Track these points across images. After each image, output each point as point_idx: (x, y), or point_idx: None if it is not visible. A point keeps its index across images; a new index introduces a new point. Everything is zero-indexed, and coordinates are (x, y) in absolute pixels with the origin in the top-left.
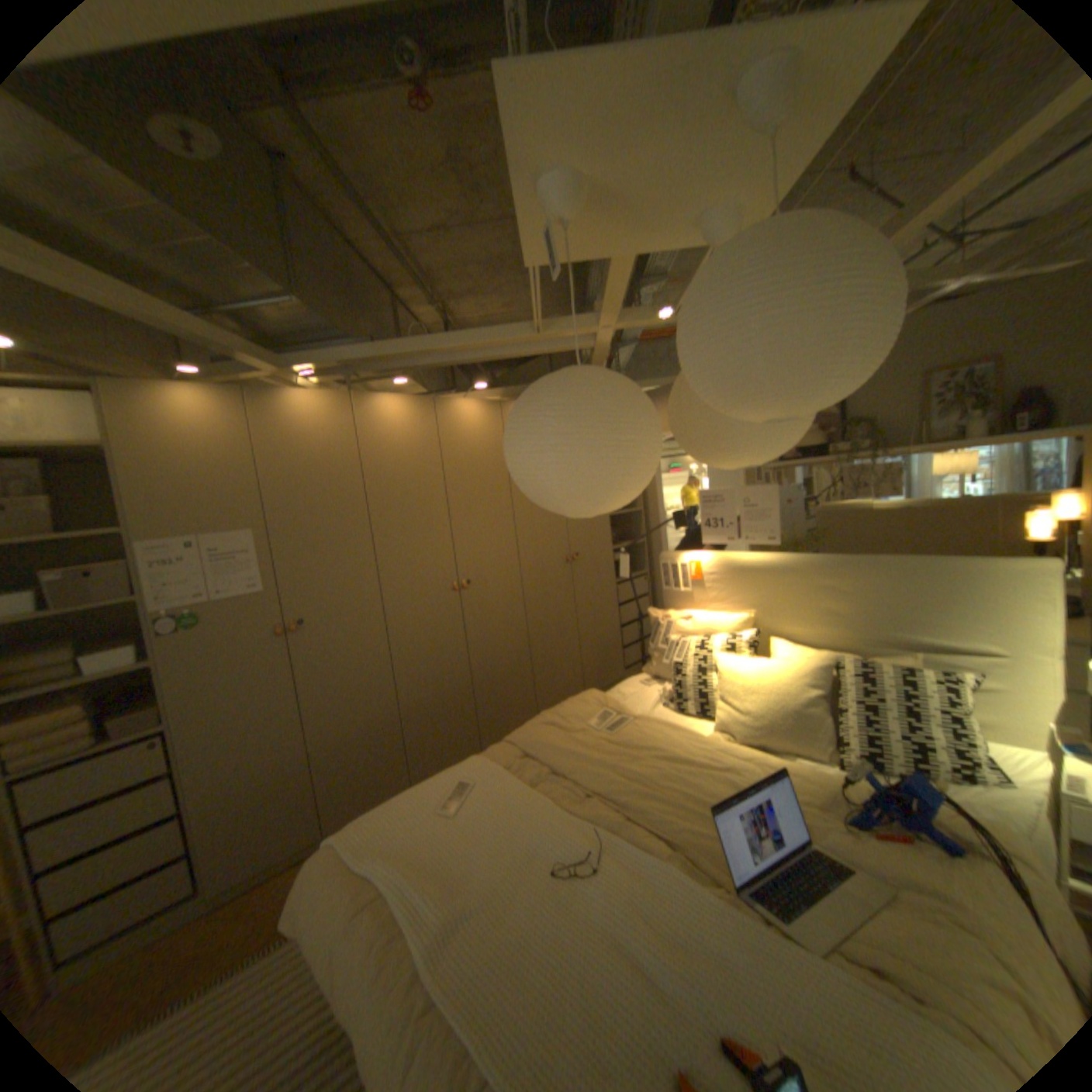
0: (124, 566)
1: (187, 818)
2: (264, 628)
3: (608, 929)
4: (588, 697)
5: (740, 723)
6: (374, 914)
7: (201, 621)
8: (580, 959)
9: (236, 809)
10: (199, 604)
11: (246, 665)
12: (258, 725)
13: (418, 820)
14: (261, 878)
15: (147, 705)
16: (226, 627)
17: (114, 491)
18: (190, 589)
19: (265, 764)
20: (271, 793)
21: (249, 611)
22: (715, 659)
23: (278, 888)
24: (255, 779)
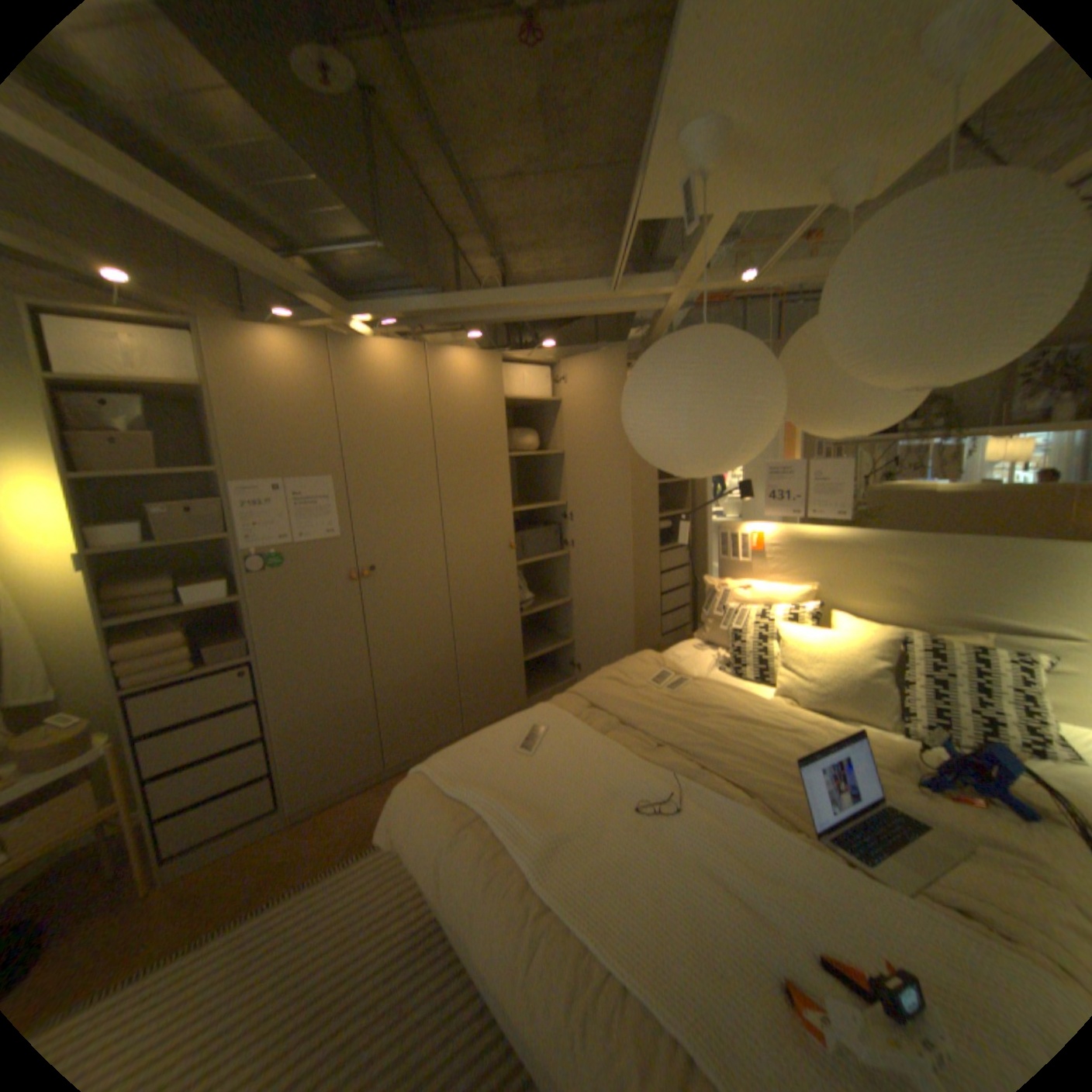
0: (219, 503)
1: (271, 741)
2: (341, 572)
3: (699, 858)
4: (645, 657)
5: (805, 689)
6: (474, 832)
7: (286, 560)
8: (676, 882)
9: (312, 736)
10: (285, 545)
11: (324, 605)
12: (333, 662)
13: (500, 755)
14: (332, 801)
15: (237, 636)
16: (307, 567)
17: (212, 430)
18: (277, 529)
19: (338, 698)
20: (342, 725)
21: (327, 554)
22: (777, 628)
23: (348, 811)
24: (329, 711)
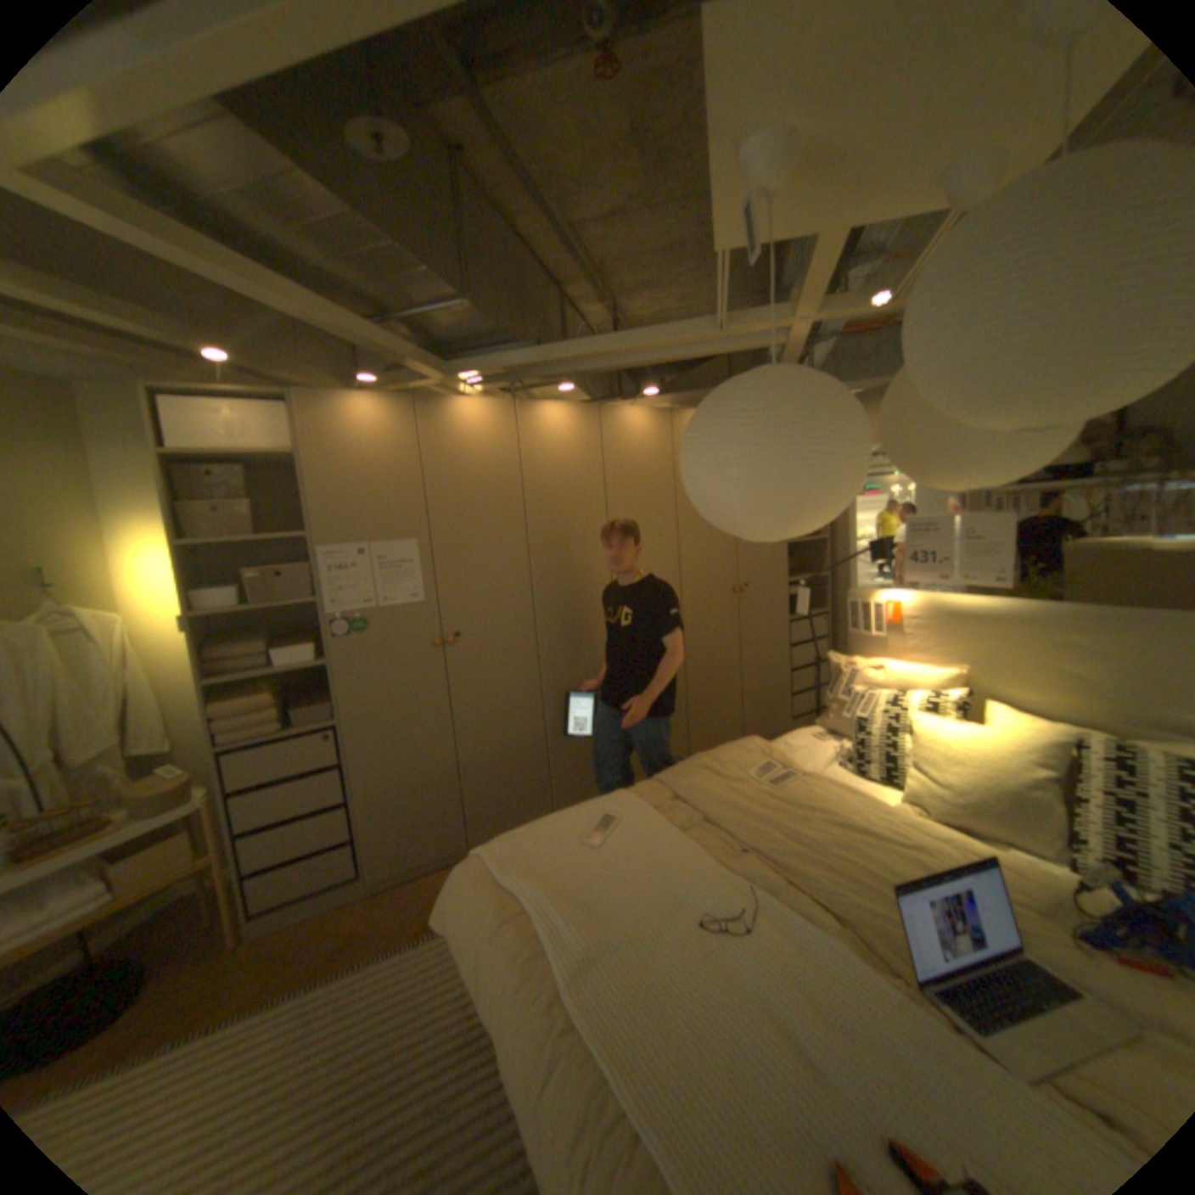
0: (306, 568)
1: (352, 808)
2: (424, 638)
3: (760, 994)
4: (750, 745)
5: (938, 797)
6: (517, 928)
7: (369, 625)
8: (727, 1018)
9: (392, 807)
10: (368, 609)
11: (406, 671)
12: (414, 730)
13: (563, 845)
14: (412, 876)
15: (322, 700)
16: (390, 633)
17: (300, 497)
18: (361, 594)
19: (419, 769)
20: (423, 797)
21: (410, 619)
22: (910, 719)
23: (426, 888)
24: (410, 781)
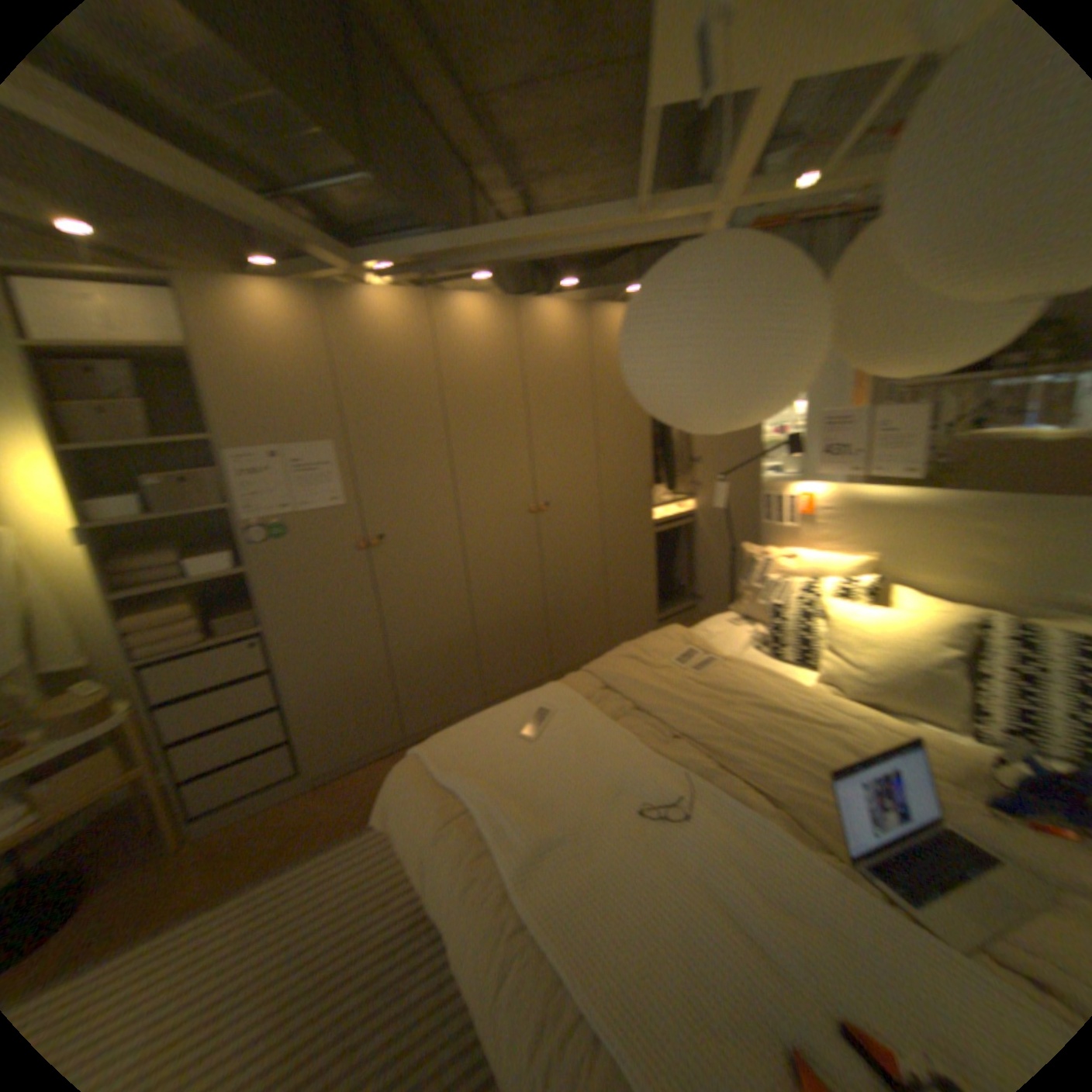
0: (221, 471)
1: (290, 708)
2: (351, 540)
3: (706, 879)
4: (674, 632)
5: (855, 678)
6: (463, 826)
7: (294, 529)
8: (676, 906)
9: (331, 704)
10: (291, 513)
11: (336, 574)
12: (348, 631)
13: (502, 739)
14: (355, 765)
15: (250, 606)
16: (316, 536)
17: (206, 394)
18: (282, 498)
19: (356, 667)
20: (361, 693)
21: (336, 522)
22: (826, 605)
23: (370, 776)
24: (347, 679)
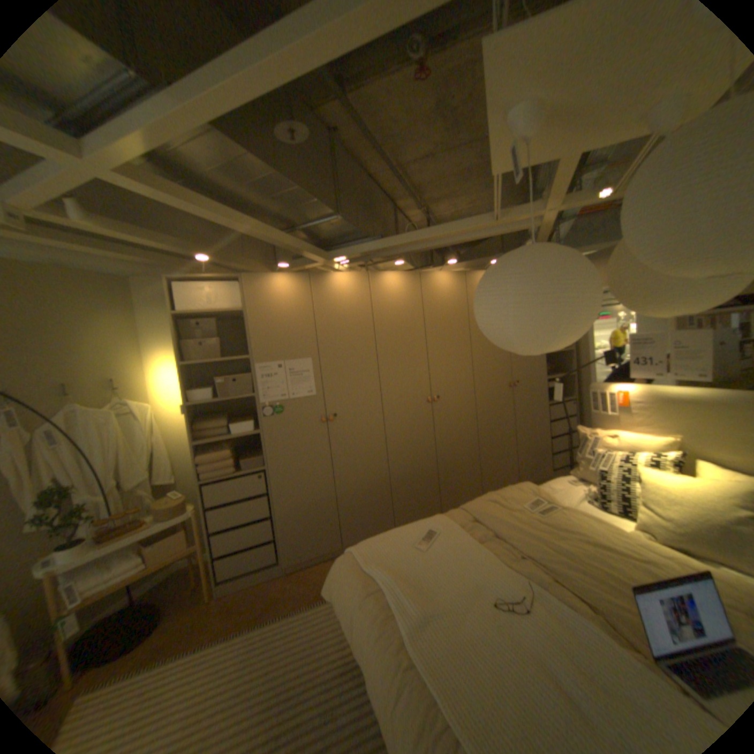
0: (249, 376)
1: (274, 520)
2: (315, 417)
3: (538, 655)
4: (524, 487)
5: (662, 527)
6: (376, 600)
7: (284, 409)
8: (516, 669)
9: (298, 520)
10: (284, 400)
11: (305, 437)
12: (310, 473)
13: (403, 548)
14: (309, 564)
15: (257, 454)
16: (296, 414)
17: (246, 335)
18: (280, 391)
19: (313, 497)
20: (315, 514)
21: (308, 405)
22: (639, 472)
23: (318, 572)
24: (308, 505)
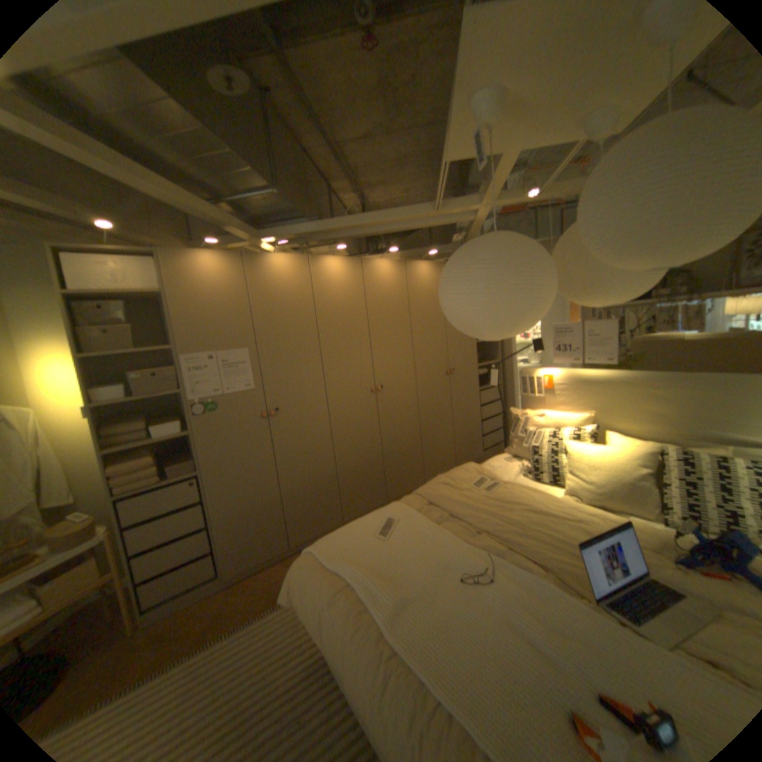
0: (174, 369)
1: (212, 530)
2: (255, 412)
3: (507, 618)
4: (469, 467)
5: (586, 490)
6: (346, 596)
7: (219, 406)
8: (490, 635)
9: (239, 526)
10: (218, 396)
11: (245, 436)
12: (251, 474)
13: (364, 540)
14: (254, 571)
15: (188, 458)
16: (233, 411)
17: (168, 321)
18: (212, 385)
19: (256, 499)
20: (259, 518)
21: (246, 401)
22: (564, 445)
23: (264, 578)
24: (250, 508)
